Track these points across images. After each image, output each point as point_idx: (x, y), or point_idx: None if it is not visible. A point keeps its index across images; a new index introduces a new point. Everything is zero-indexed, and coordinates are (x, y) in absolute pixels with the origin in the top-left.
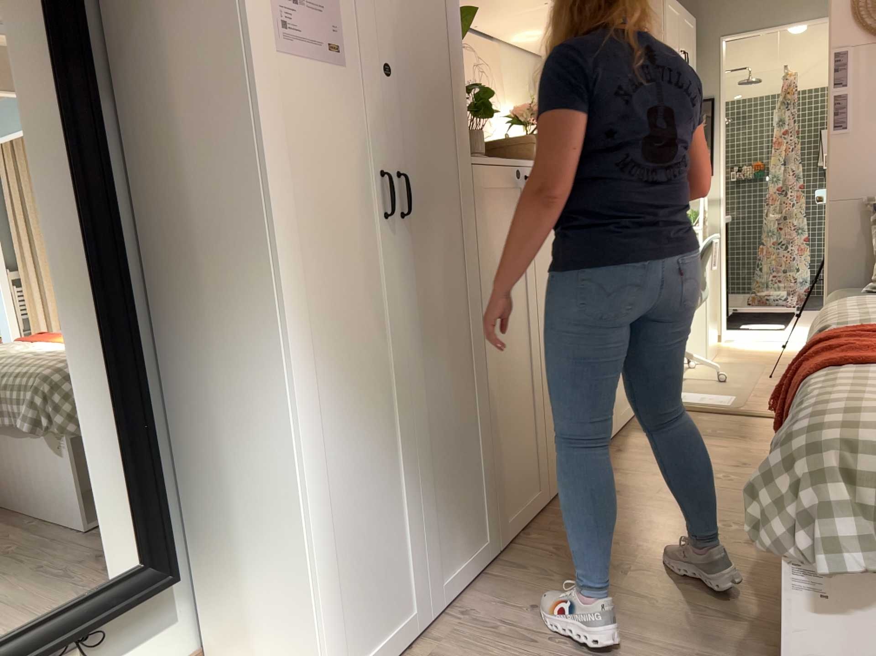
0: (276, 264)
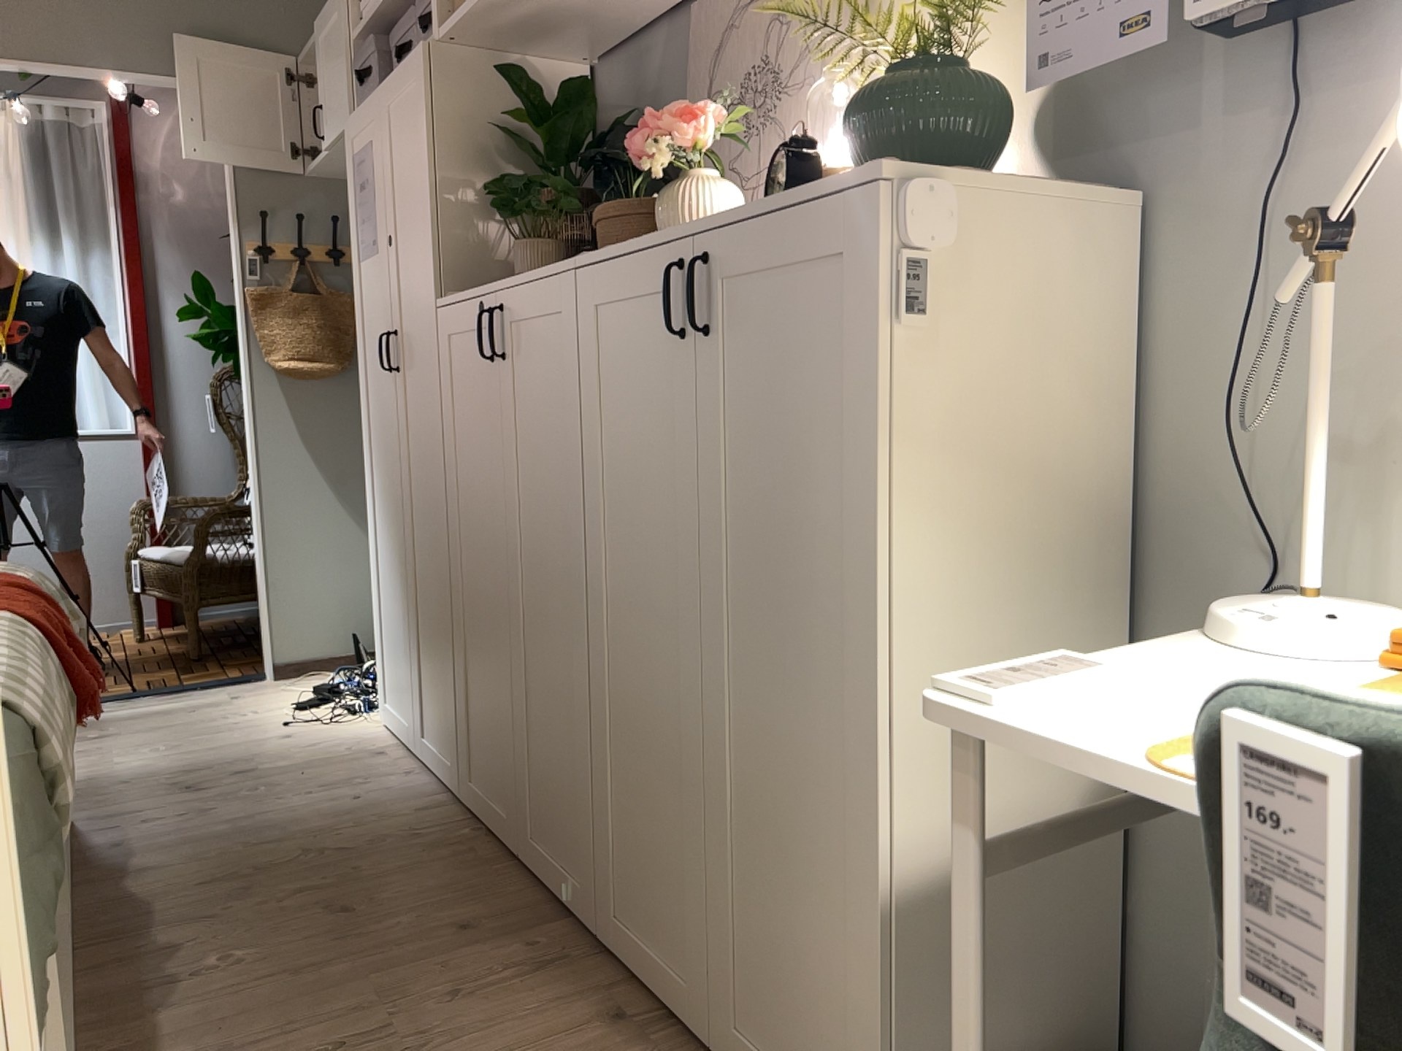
0: (361, 401)
